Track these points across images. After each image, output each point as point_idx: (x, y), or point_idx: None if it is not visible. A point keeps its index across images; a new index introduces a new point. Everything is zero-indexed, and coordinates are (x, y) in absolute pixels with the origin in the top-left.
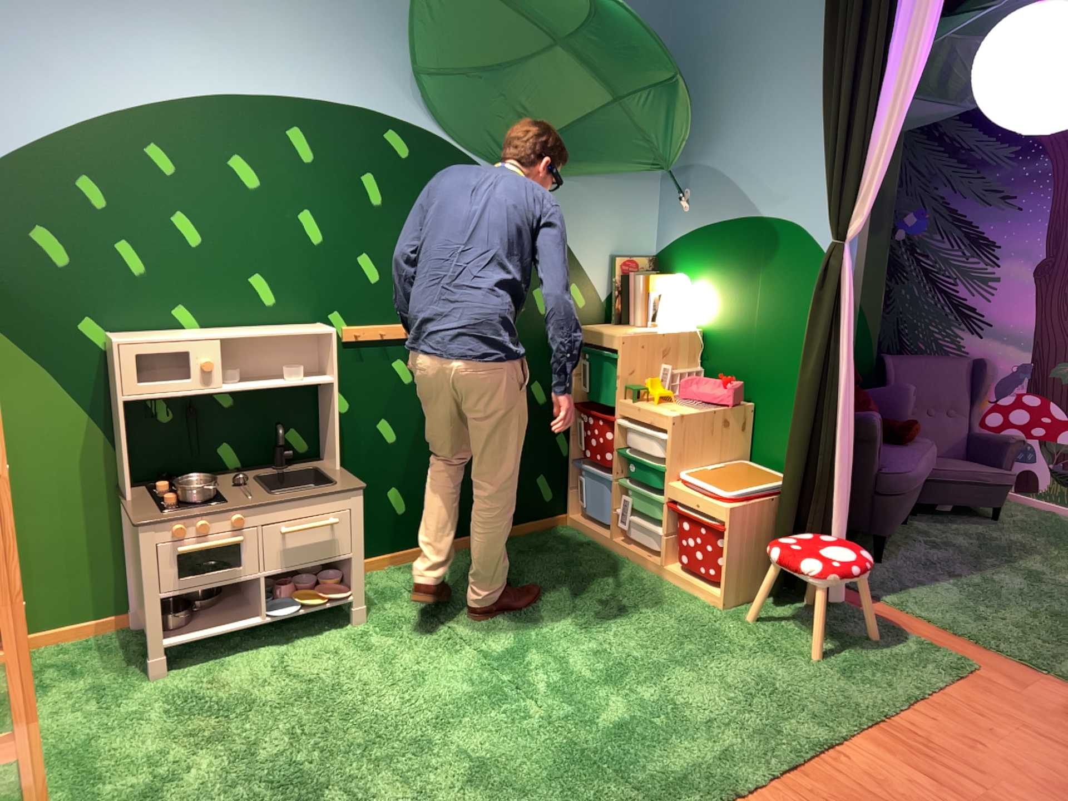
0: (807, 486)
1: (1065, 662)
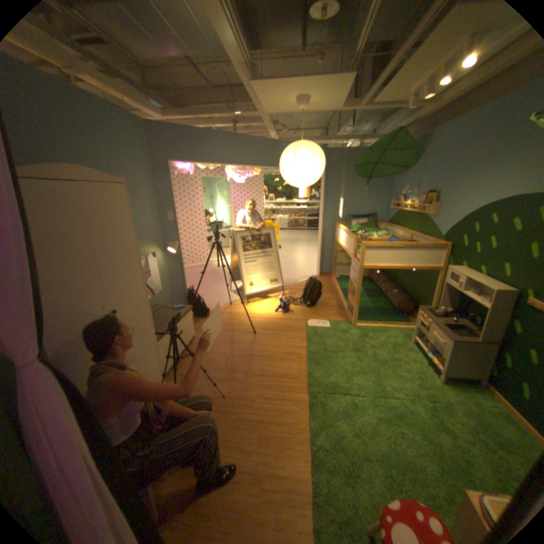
0: None
1: None
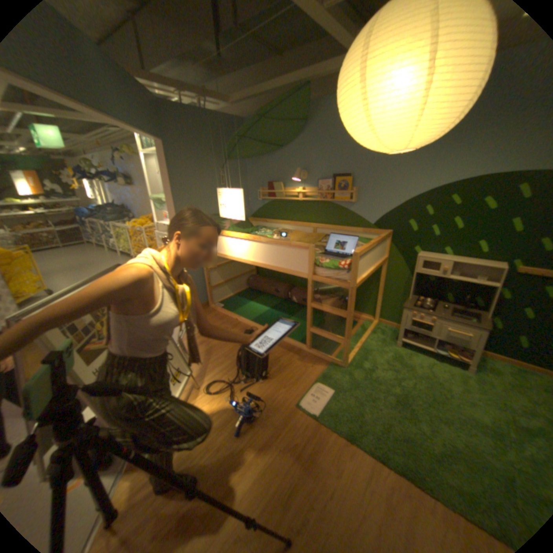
0: None
1: None
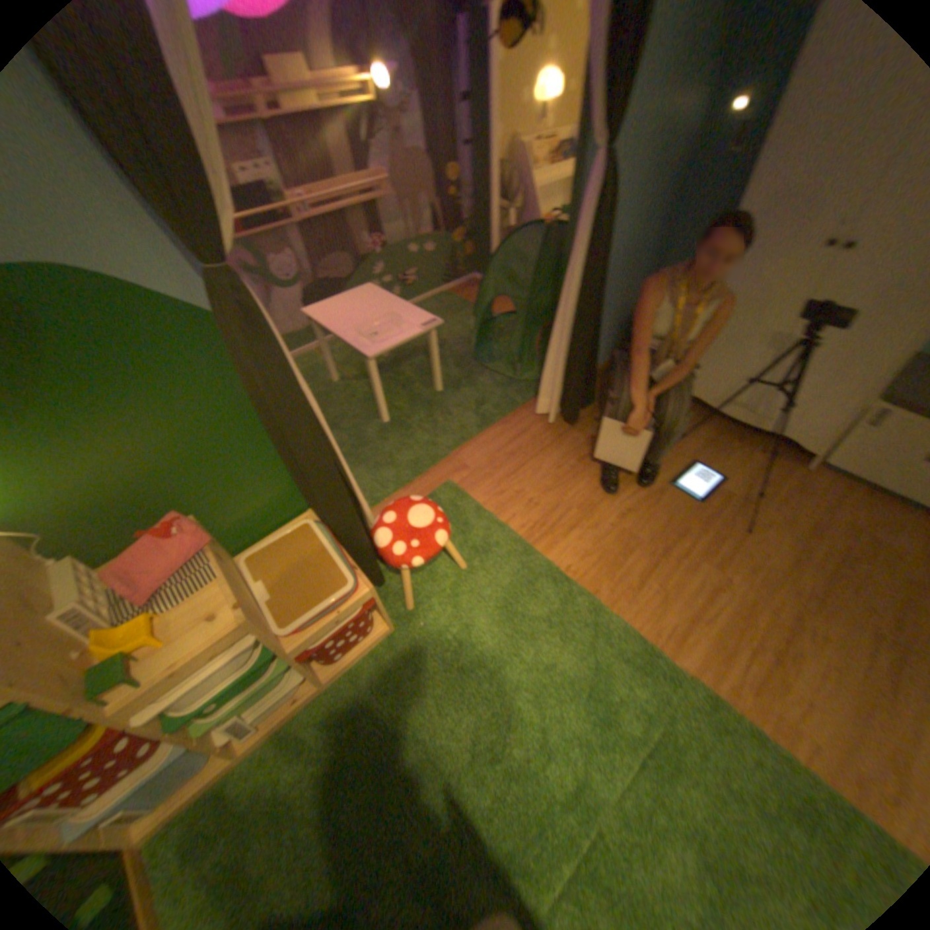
0: (348, 509)
1: (438, 443)
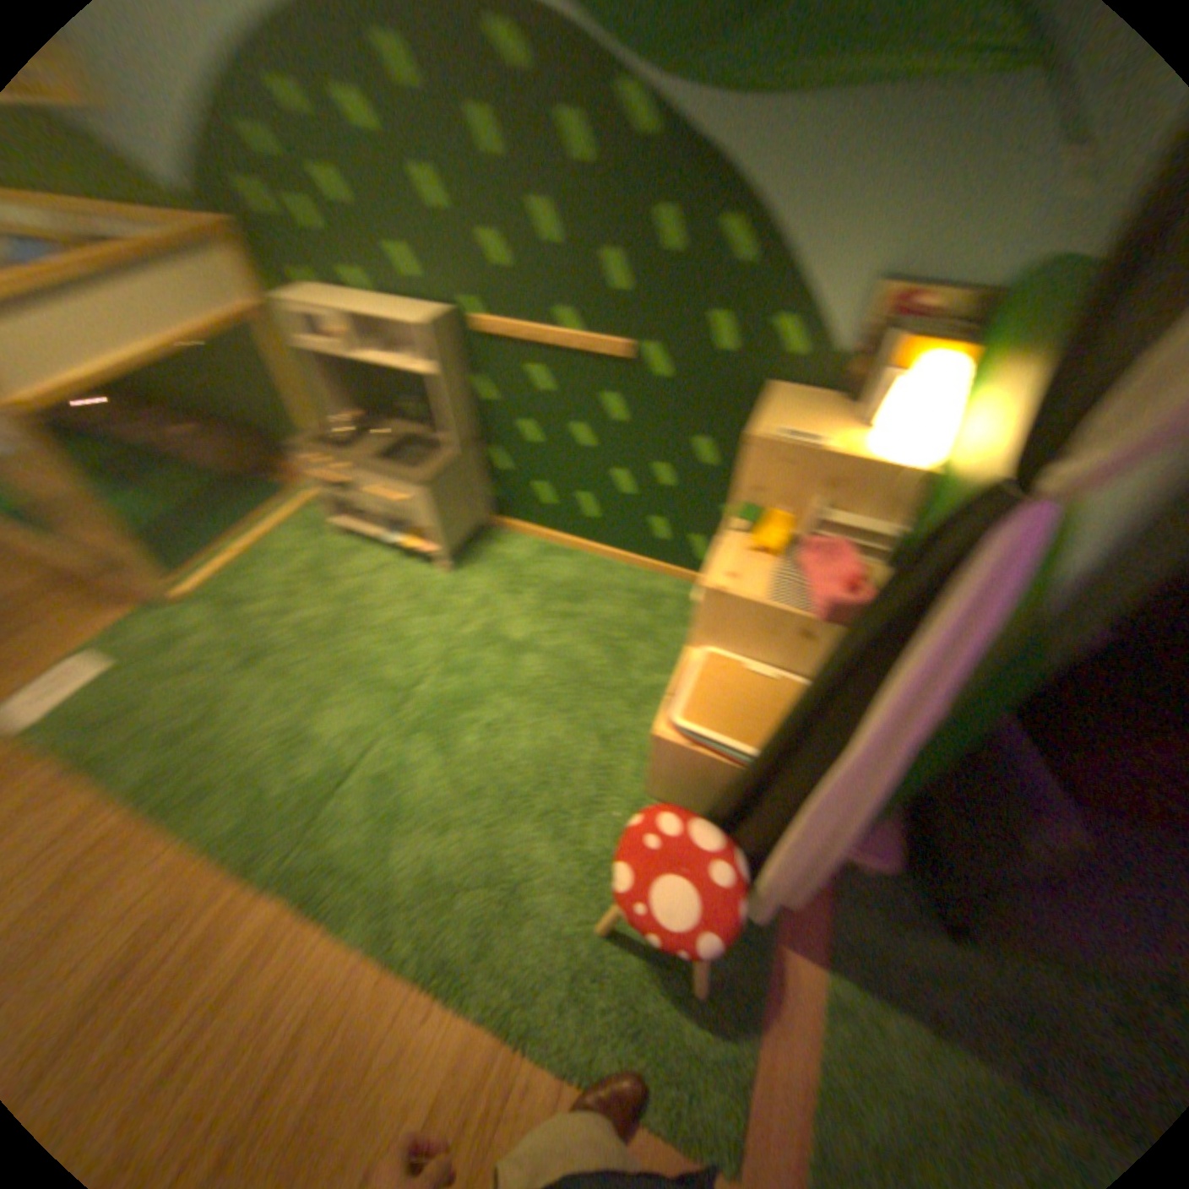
0: (756, 807)
1: None
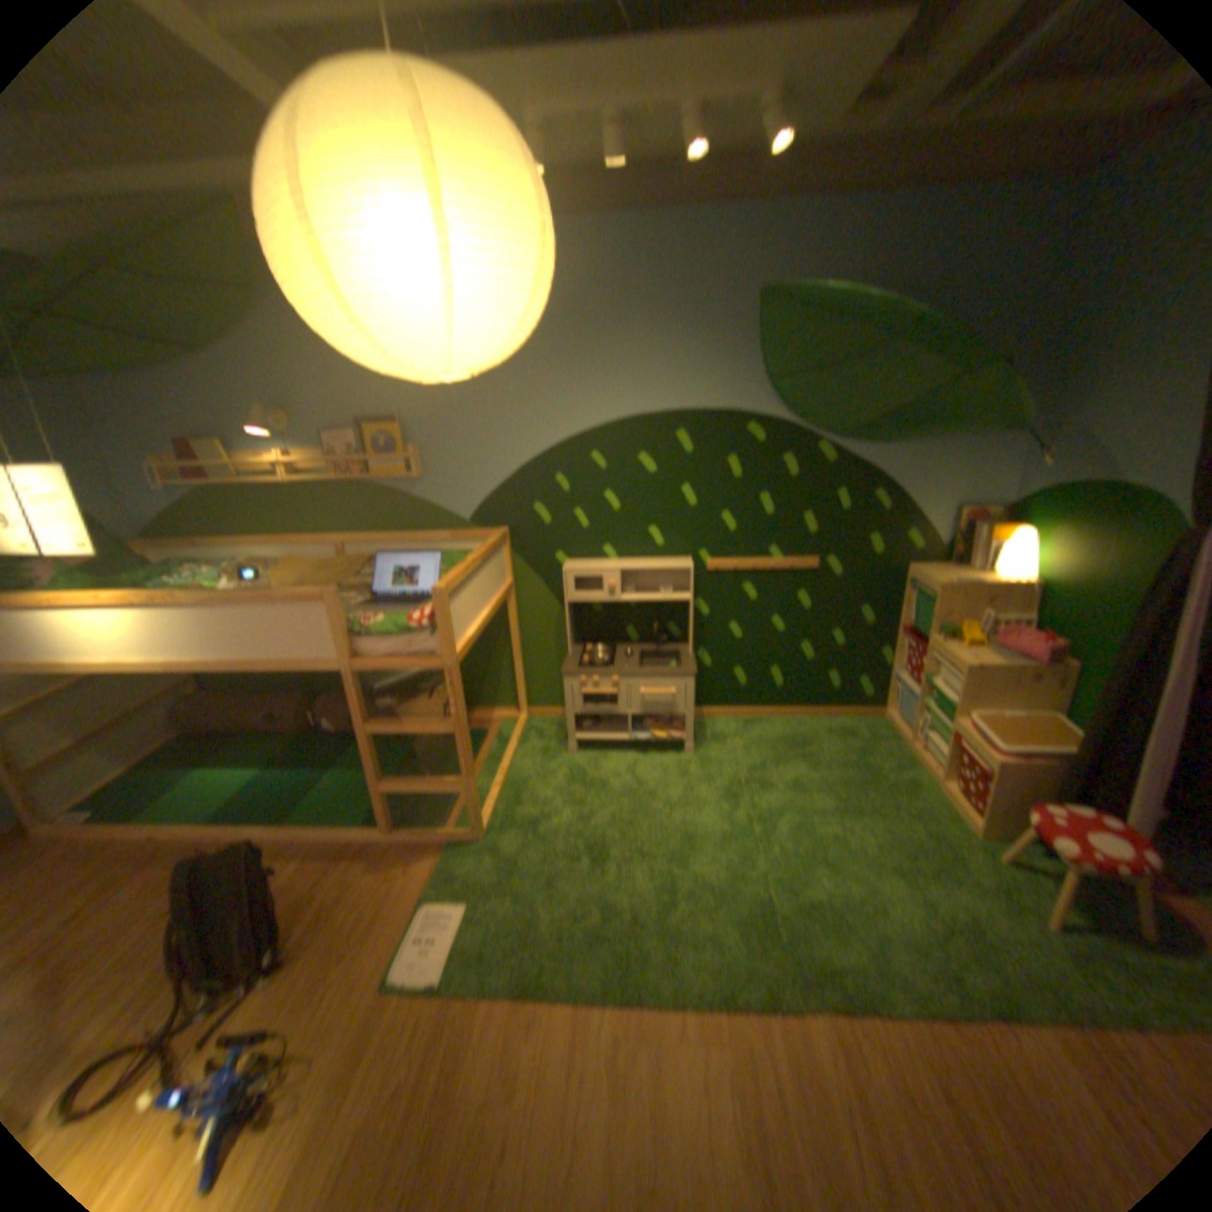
0: (1104, 767)
1: None
